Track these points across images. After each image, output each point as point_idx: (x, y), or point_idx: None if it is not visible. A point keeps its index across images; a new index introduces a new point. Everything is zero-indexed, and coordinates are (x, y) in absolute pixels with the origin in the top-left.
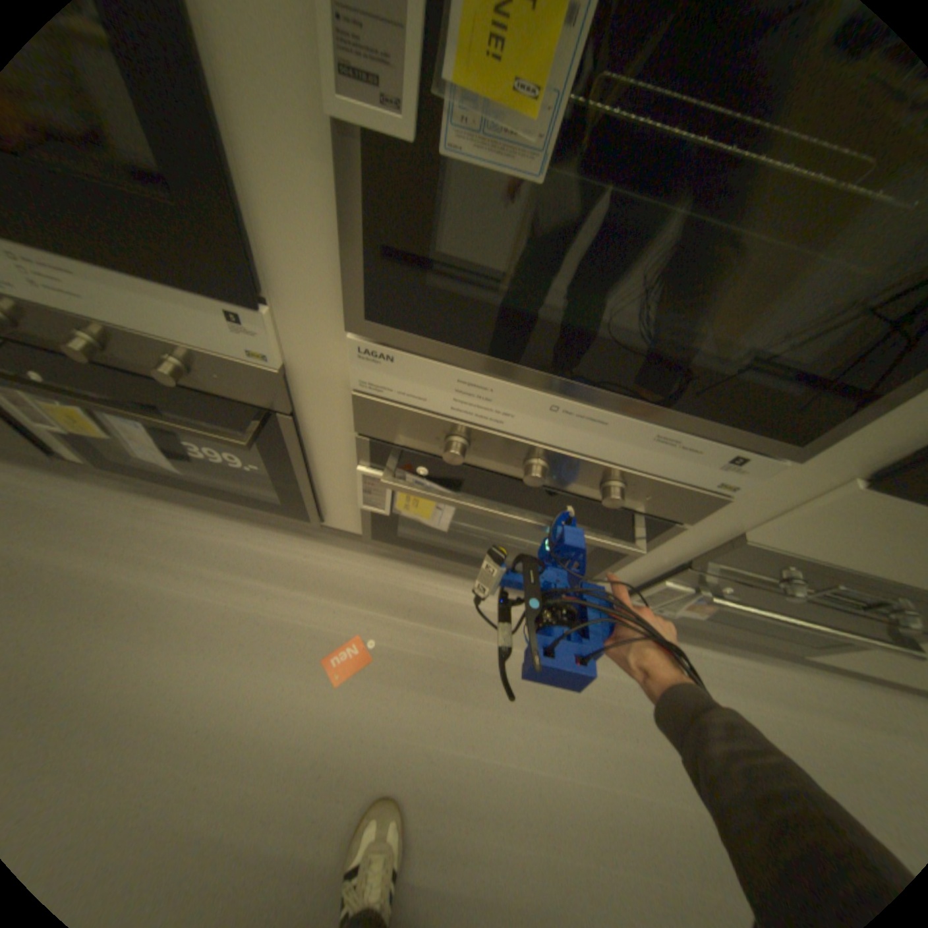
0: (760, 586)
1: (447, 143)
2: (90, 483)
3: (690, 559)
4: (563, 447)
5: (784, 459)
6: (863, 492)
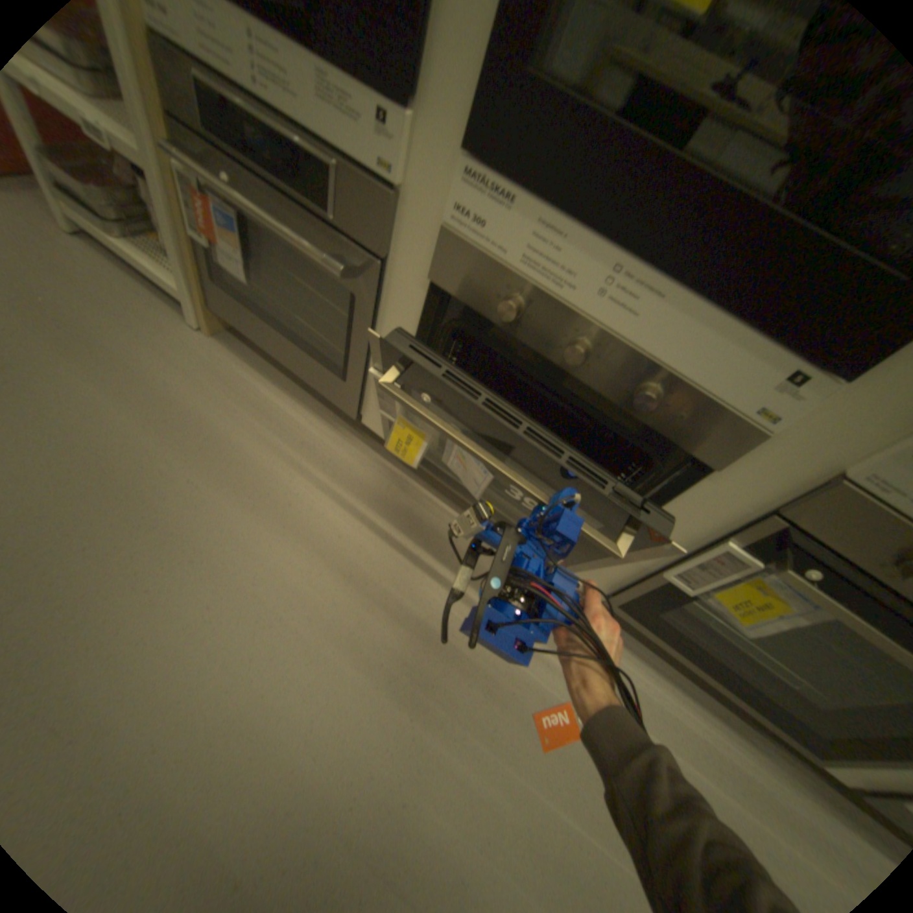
0: None
1: None
2: (360, 447)
3: None
4: None
5: None
6: None
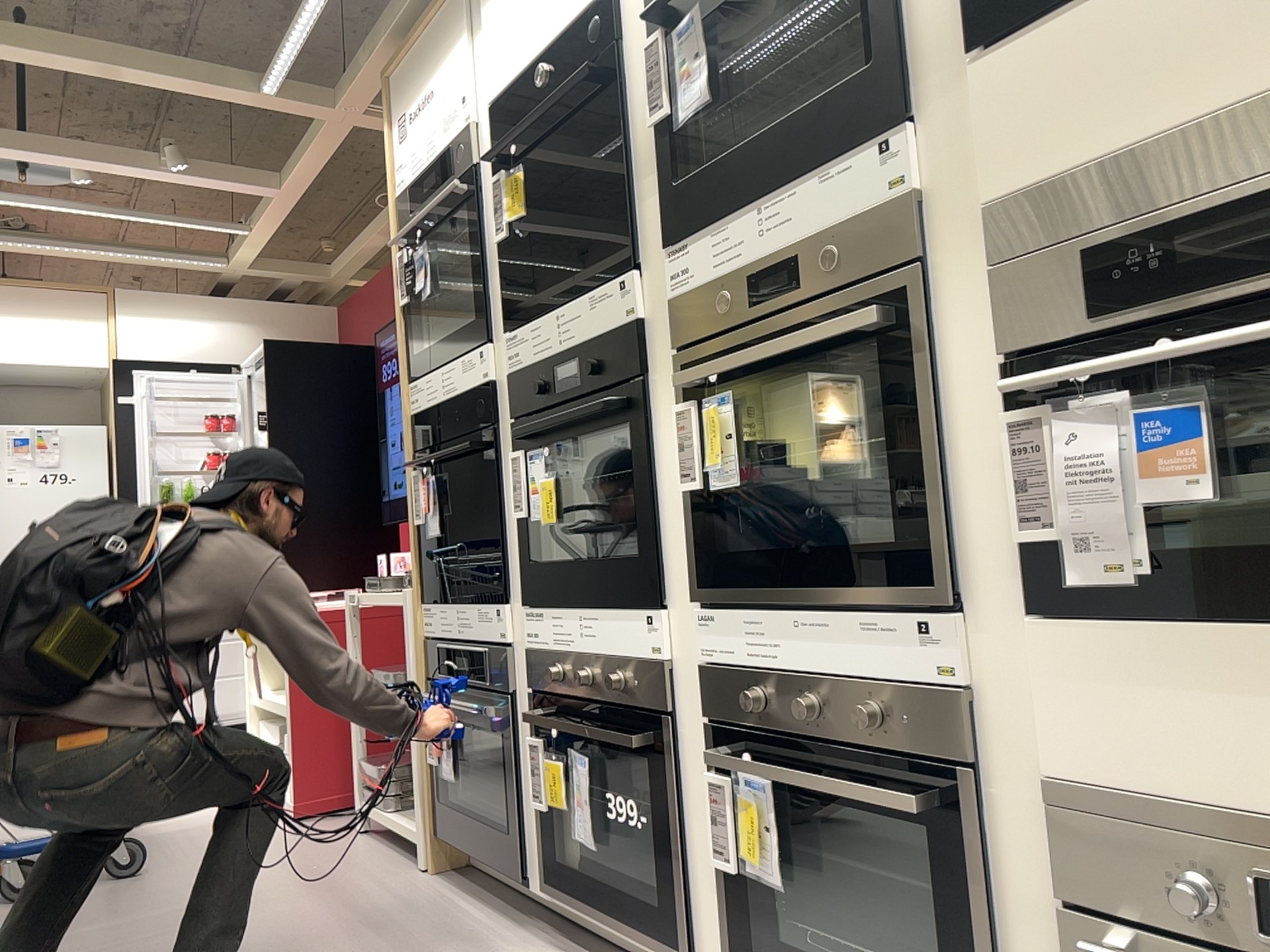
0: (1196, 946)
1: (711, 487)
2: (529, 933)
3: (1062, 892)
4: (820, 673)
5: (952, 615)
6: (1031, 626)
